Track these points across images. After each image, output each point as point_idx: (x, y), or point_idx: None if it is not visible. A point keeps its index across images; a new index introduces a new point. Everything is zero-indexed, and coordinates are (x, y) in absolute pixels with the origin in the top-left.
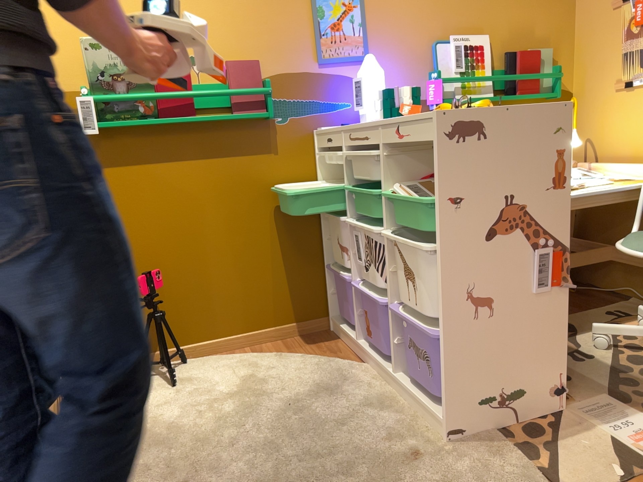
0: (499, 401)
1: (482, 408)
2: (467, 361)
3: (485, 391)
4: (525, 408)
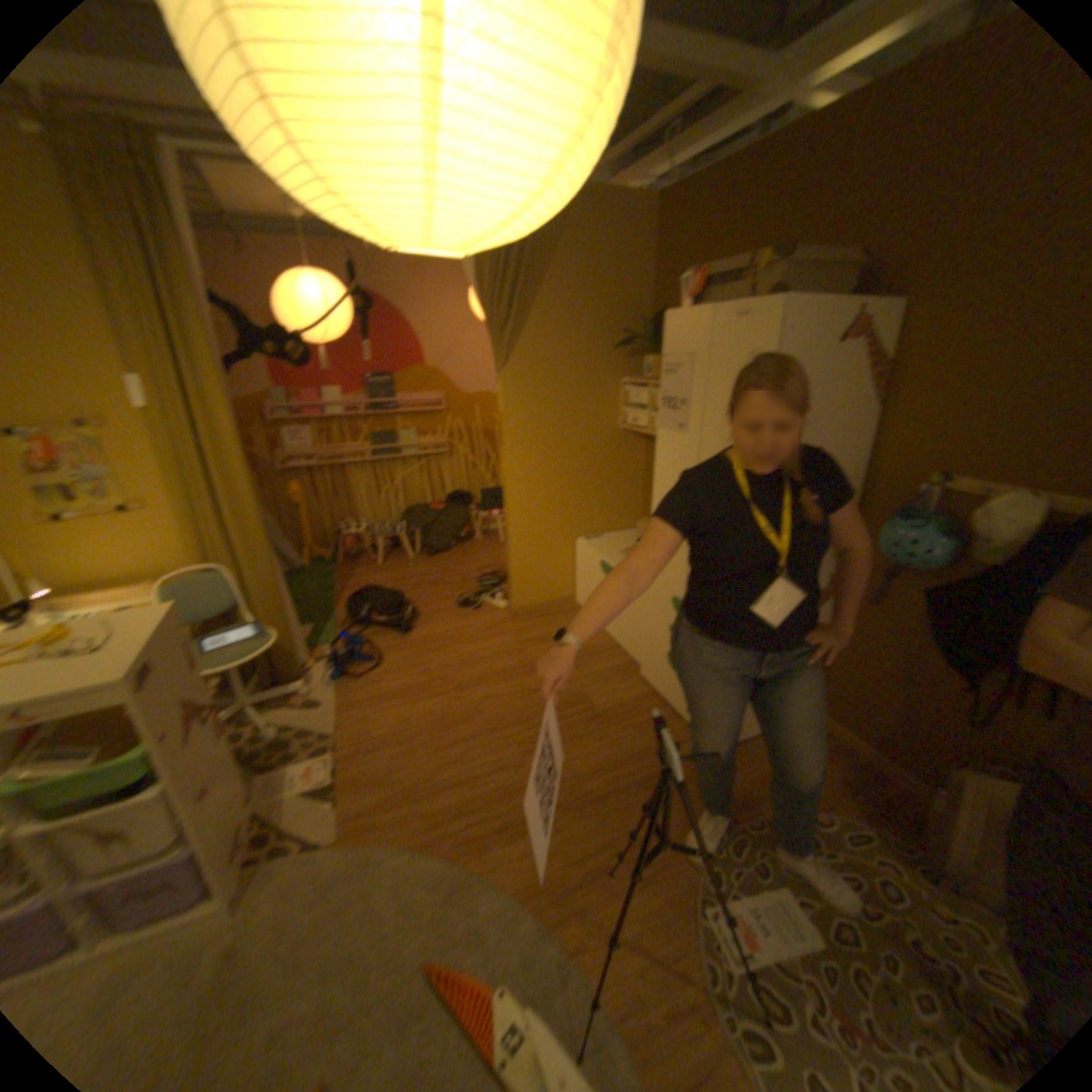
0: (230, 851)
1: (227, 868)
2: (210, 848)
3: (223, 855)
4: (238, 837)
